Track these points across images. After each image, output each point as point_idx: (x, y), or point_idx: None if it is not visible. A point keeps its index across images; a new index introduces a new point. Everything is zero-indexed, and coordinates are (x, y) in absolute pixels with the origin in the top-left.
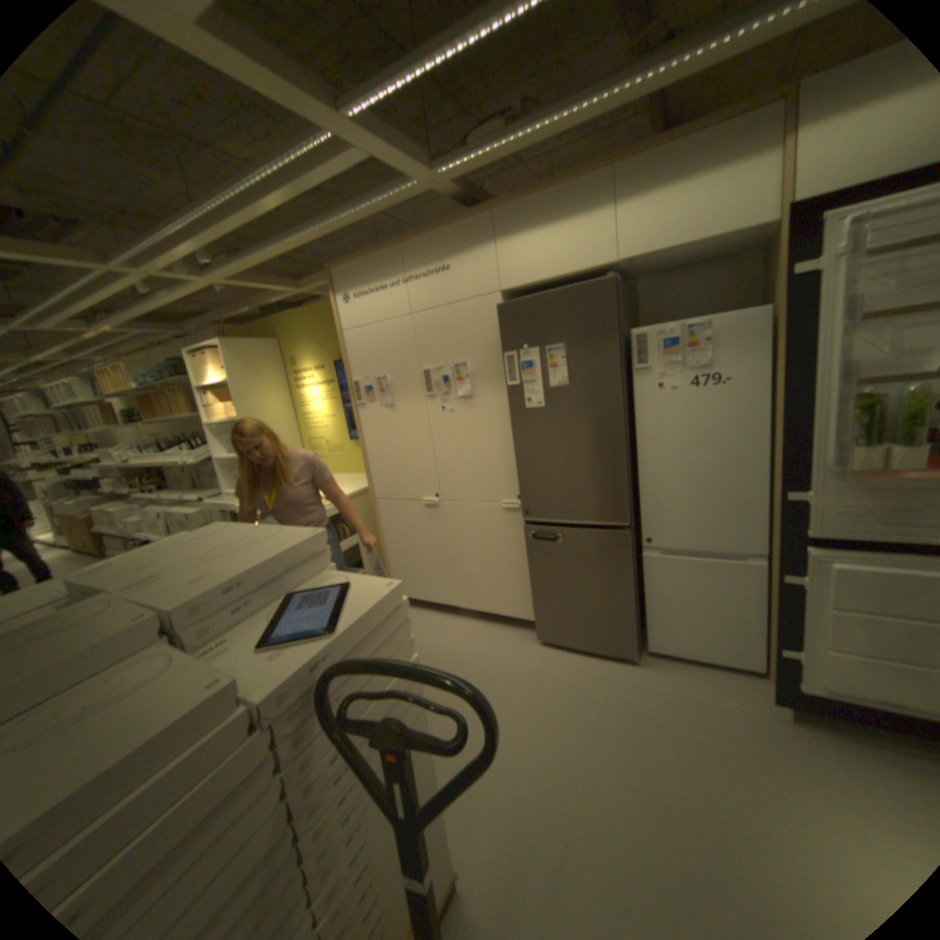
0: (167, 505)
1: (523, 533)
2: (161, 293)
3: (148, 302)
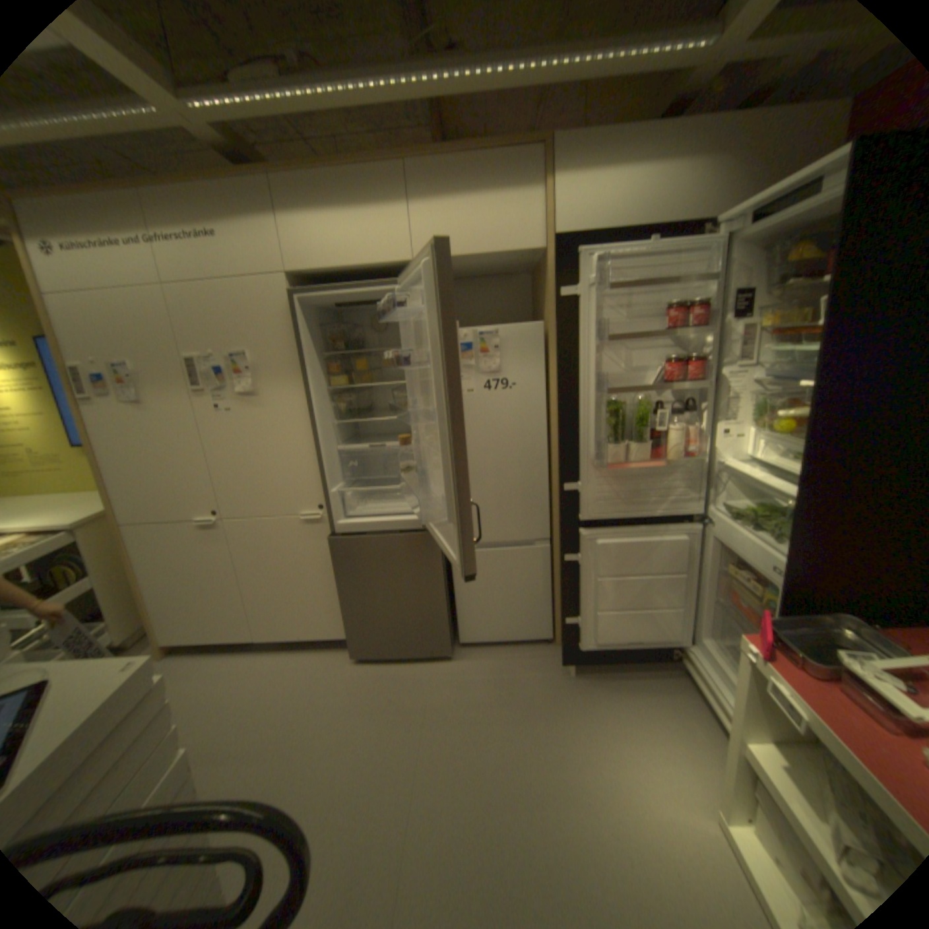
0: None
1: (328, 546)
2: None
3: None
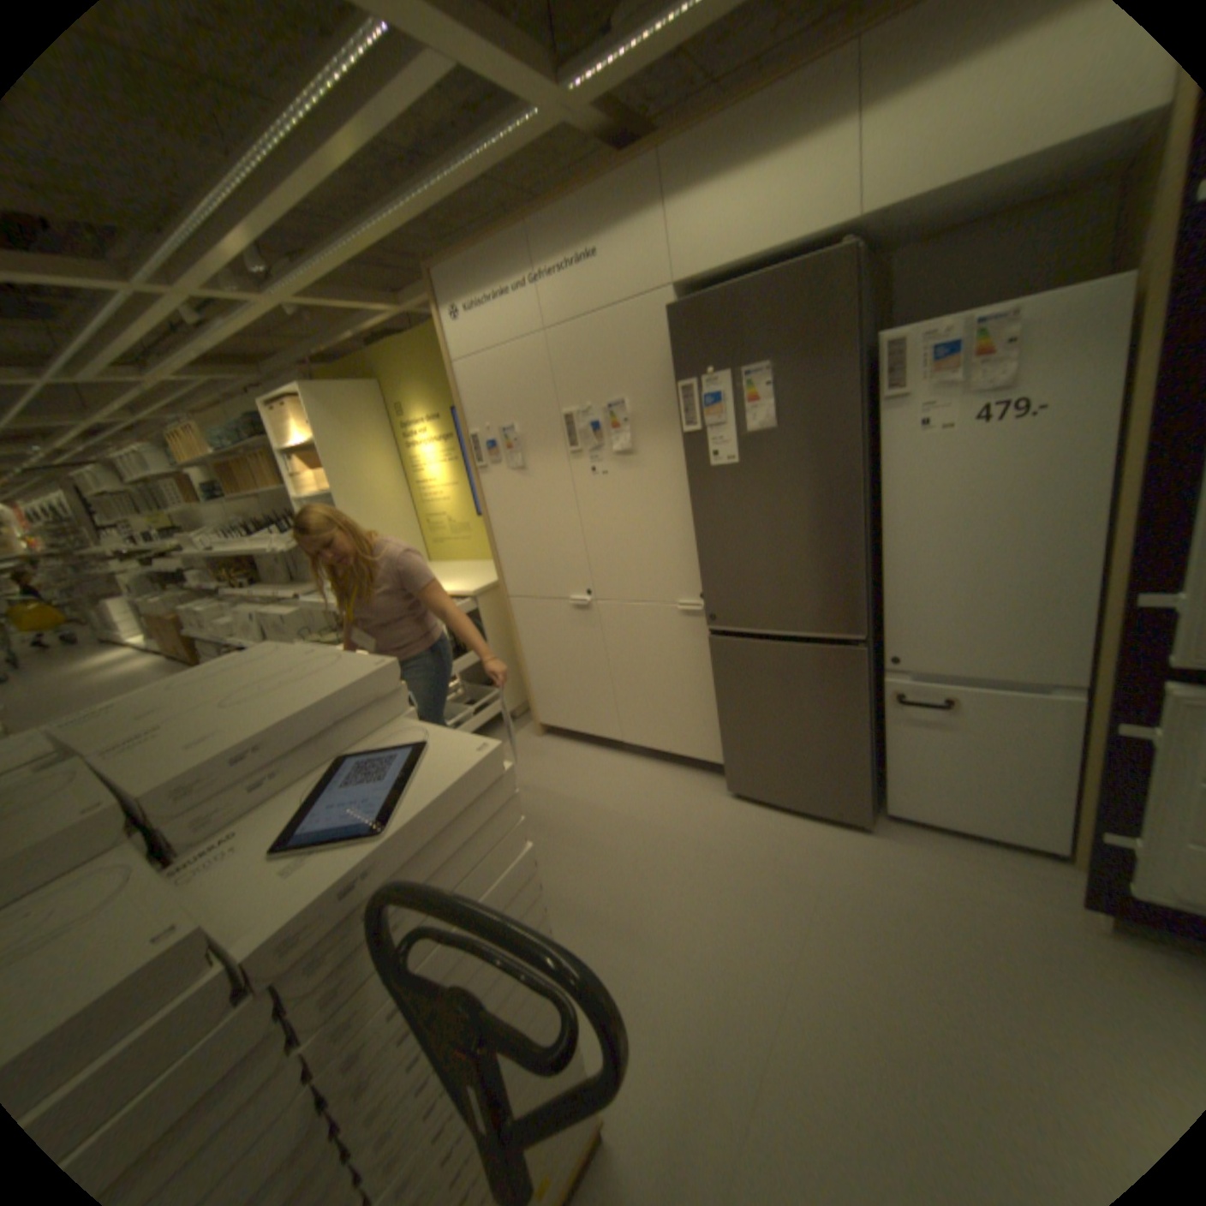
0: (261, 603)
1: (709, 646)
2: (218, 322)
3: (204, 336)
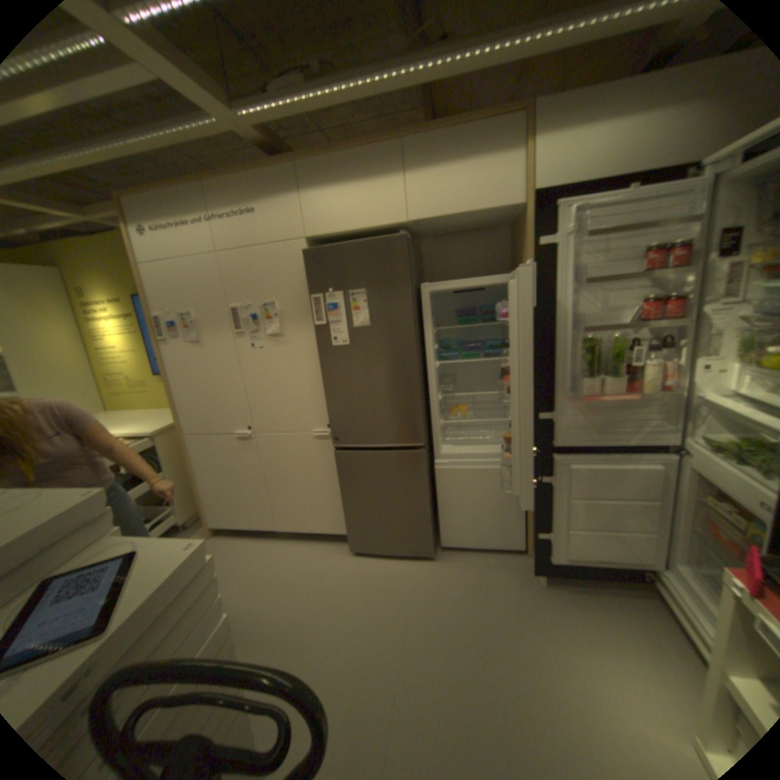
0: None
1: (334, 457)
2: None
3: None
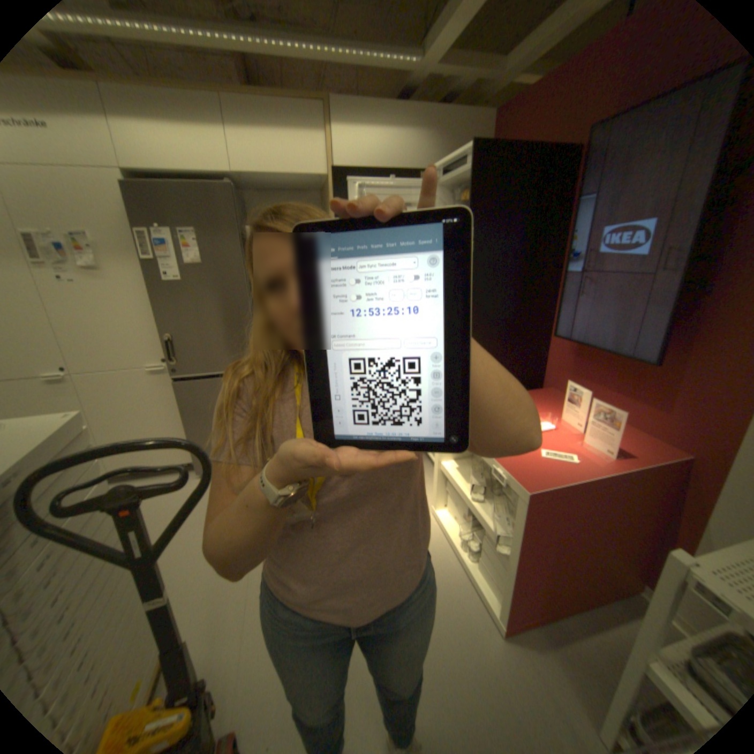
0: None
1: (172, 391)
2: None
3: None
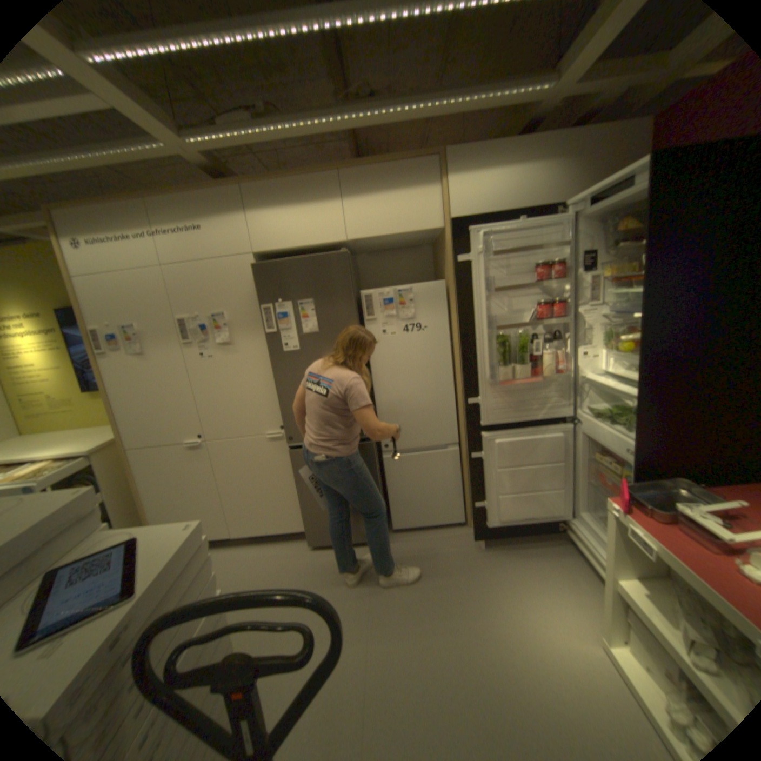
0: None
1: (288, 458)
2: None
3: None
